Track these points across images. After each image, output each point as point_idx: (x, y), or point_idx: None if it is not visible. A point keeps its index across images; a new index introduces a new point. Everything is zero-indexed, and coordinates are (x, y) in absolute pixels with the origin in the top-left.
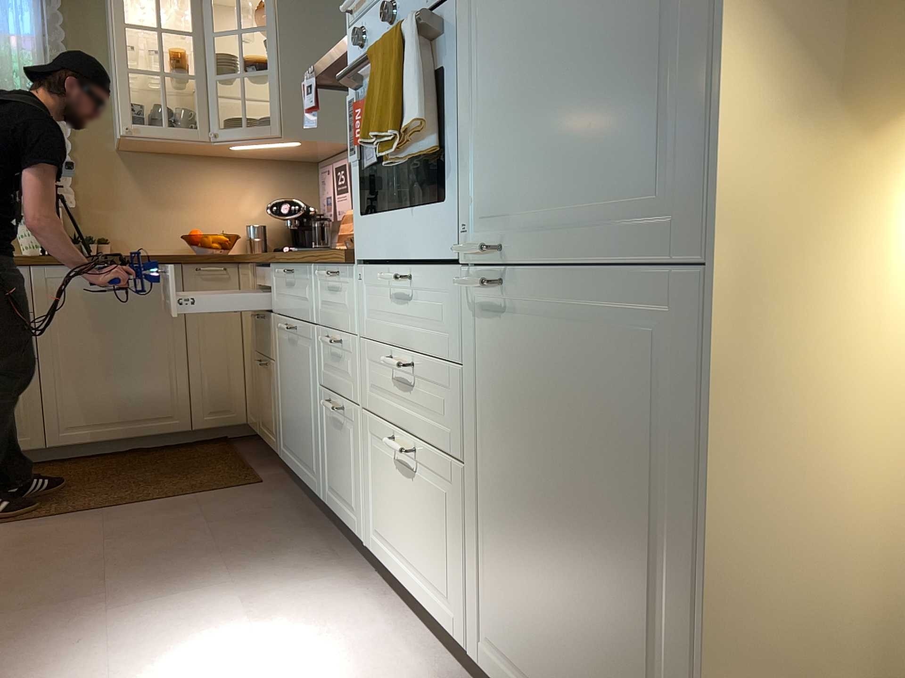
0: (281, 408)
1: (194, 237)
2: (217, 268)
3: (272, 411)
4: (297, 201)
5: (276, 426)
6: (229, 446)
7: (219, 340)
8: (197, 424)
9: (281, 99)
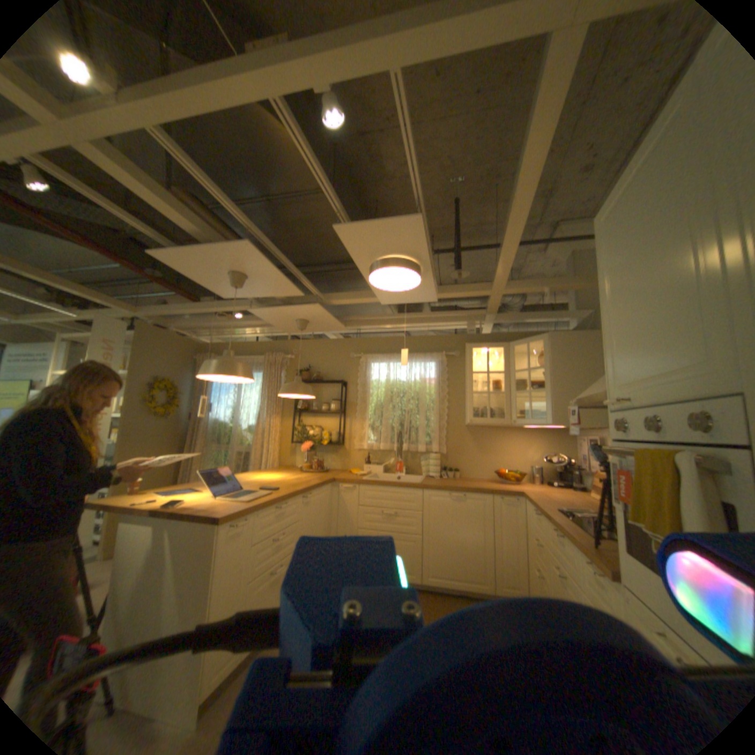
0: None
1: (501, 471)
2: (513, 500)
3: None
4: (562, 453)
5: None
6: None
7: (513, 542)
8: (499, 593)
9: (553, 405)
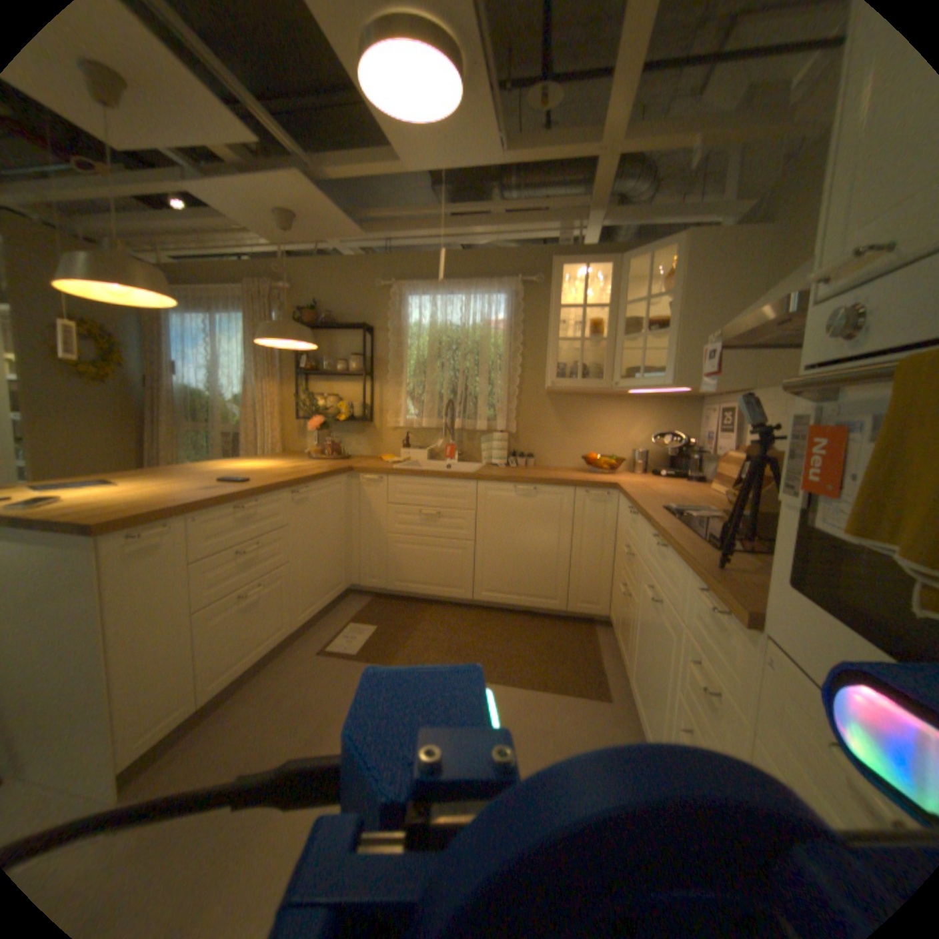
0: (637, 649)
1: (591, 456)
2: (601, 494)
3: (629, 640)
4: (678, 431)
5: (631, 657)
6: (591, 633)
7: (595, 548)
8: (571, 608)
9: (678, 354)
